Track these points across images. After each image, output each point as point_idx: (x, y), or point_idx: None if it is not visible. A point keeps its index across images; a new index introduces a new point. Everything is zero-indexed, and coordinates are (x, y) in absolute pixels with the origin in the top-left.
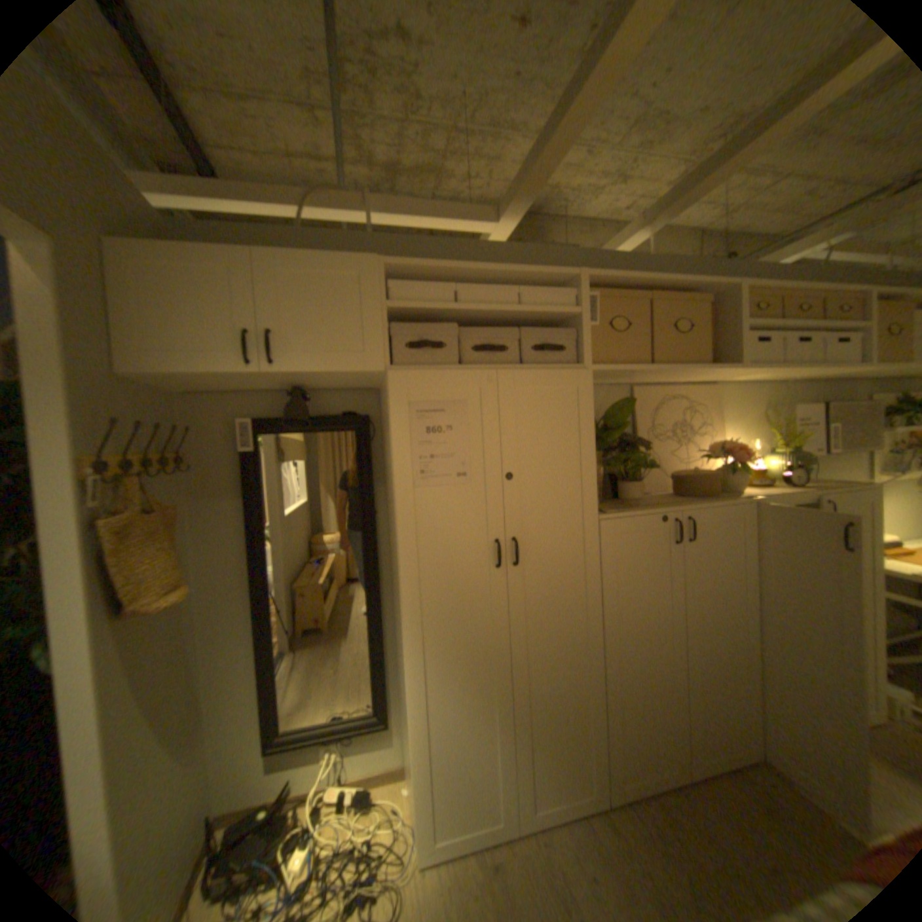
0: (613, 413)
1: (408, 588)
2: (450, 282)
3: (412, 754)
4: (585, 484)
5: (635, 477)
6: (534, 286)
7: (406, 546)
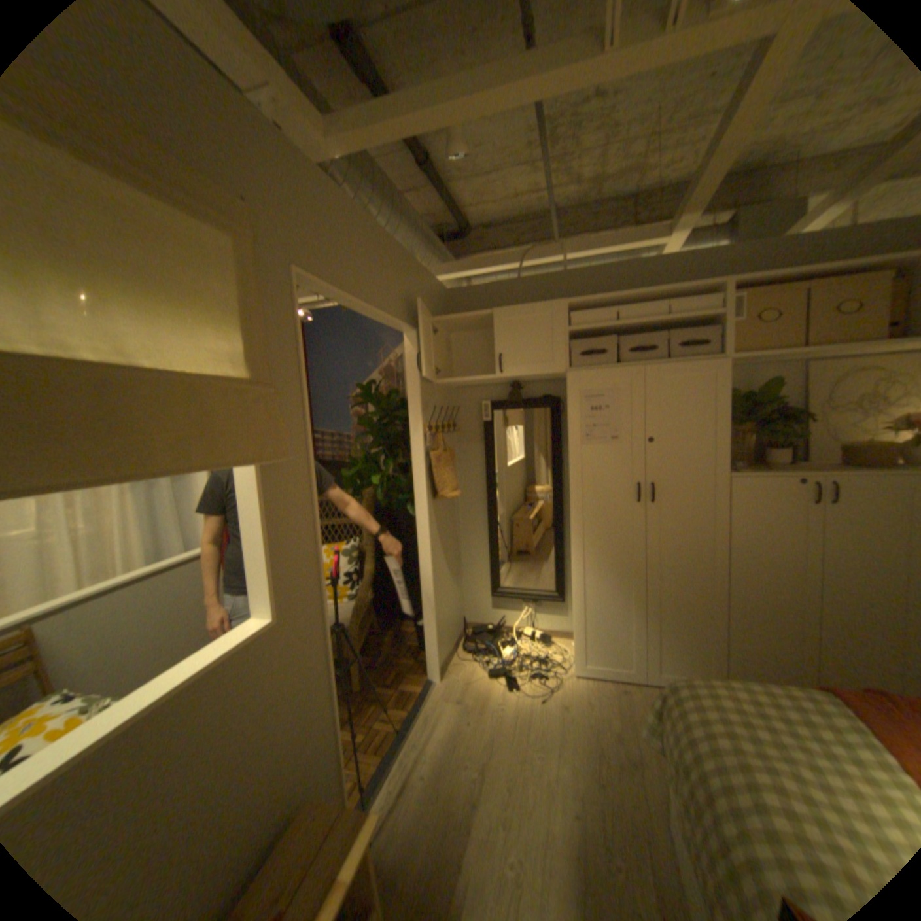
0: (770, 389)
1: (574, 508)
2: (615, 304)
3: (573, 608)
4: (723, 450)
5: (792, 447)
6: (687, 294)
7: (573, 482)
